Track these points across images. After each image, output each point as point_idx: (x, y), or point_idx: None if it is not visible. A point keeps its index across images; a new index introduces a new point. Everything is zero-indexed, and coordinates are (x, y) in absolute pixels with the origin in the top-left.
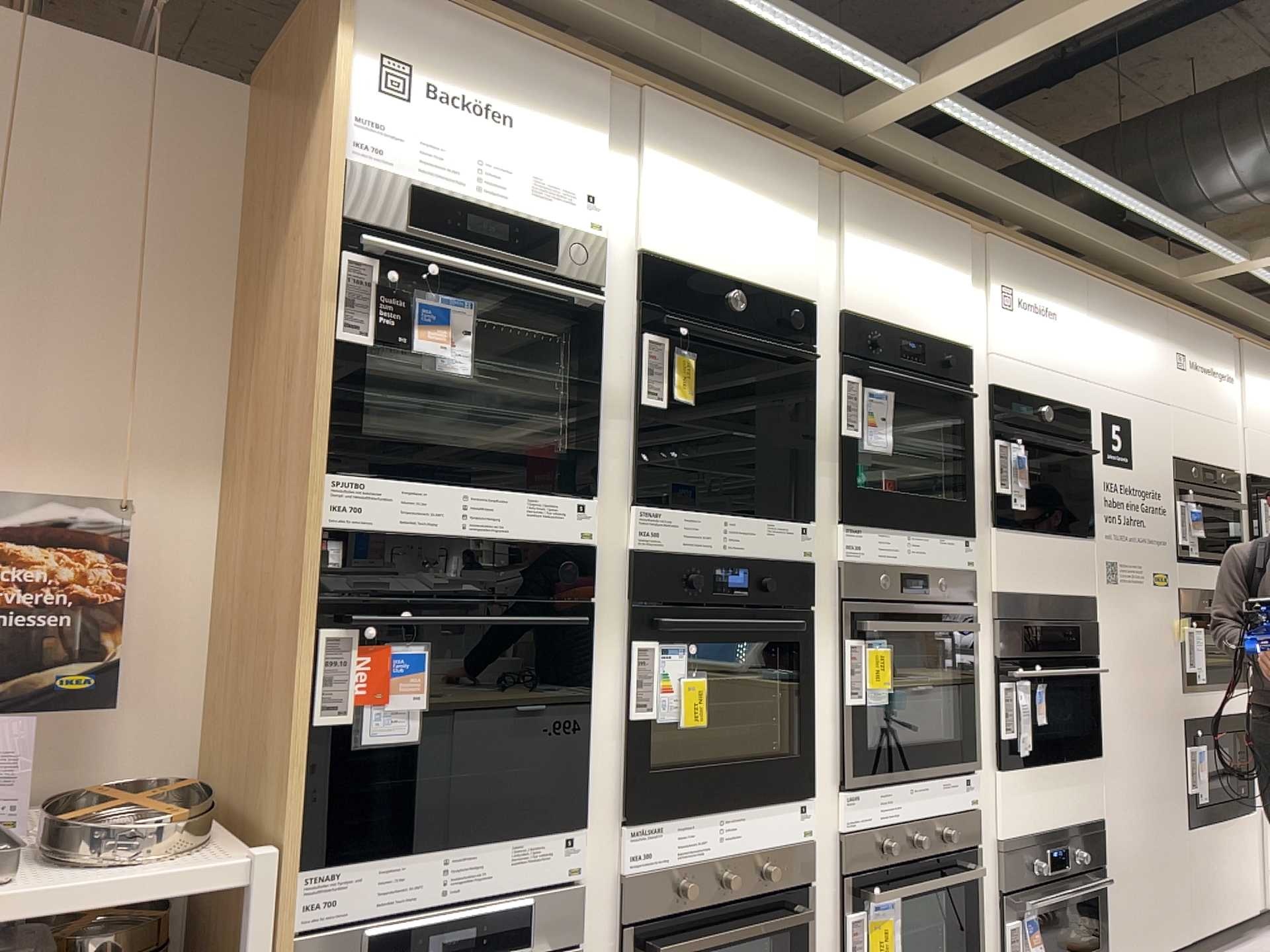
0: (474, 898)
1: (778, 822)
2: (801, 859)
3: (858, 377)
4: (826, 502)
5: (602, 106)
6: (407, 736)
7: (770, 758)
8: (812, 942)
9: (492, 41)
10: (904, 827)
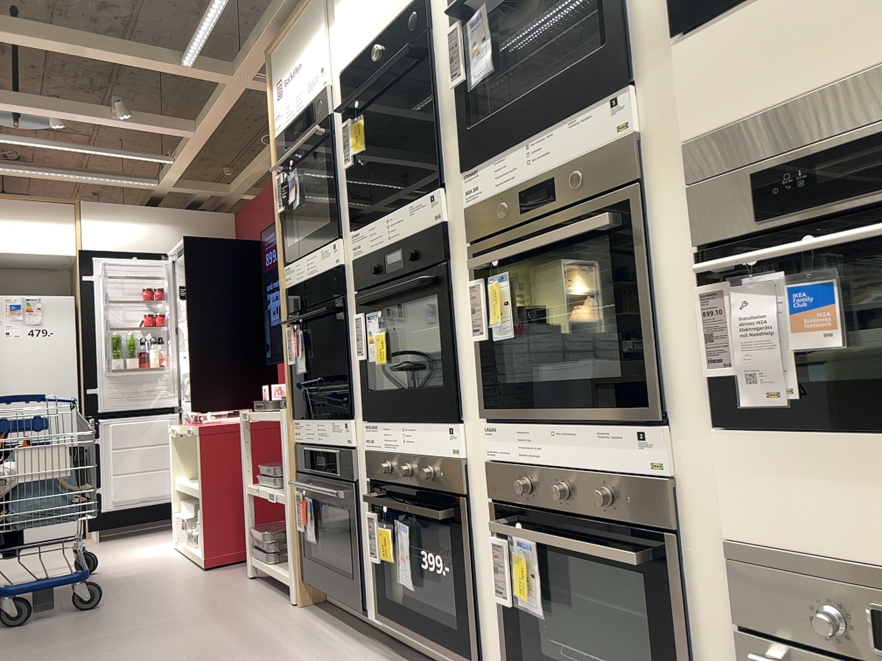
0: (324, 445)
1: (435, 438)
2: (452, 473)
3: (454, 24)
4: (453, 159)
5: (319, 13)
6: (302, 369)
7: (433, 388)
8: (466, 546)
9: (292, 35)
10: (545, 473)
